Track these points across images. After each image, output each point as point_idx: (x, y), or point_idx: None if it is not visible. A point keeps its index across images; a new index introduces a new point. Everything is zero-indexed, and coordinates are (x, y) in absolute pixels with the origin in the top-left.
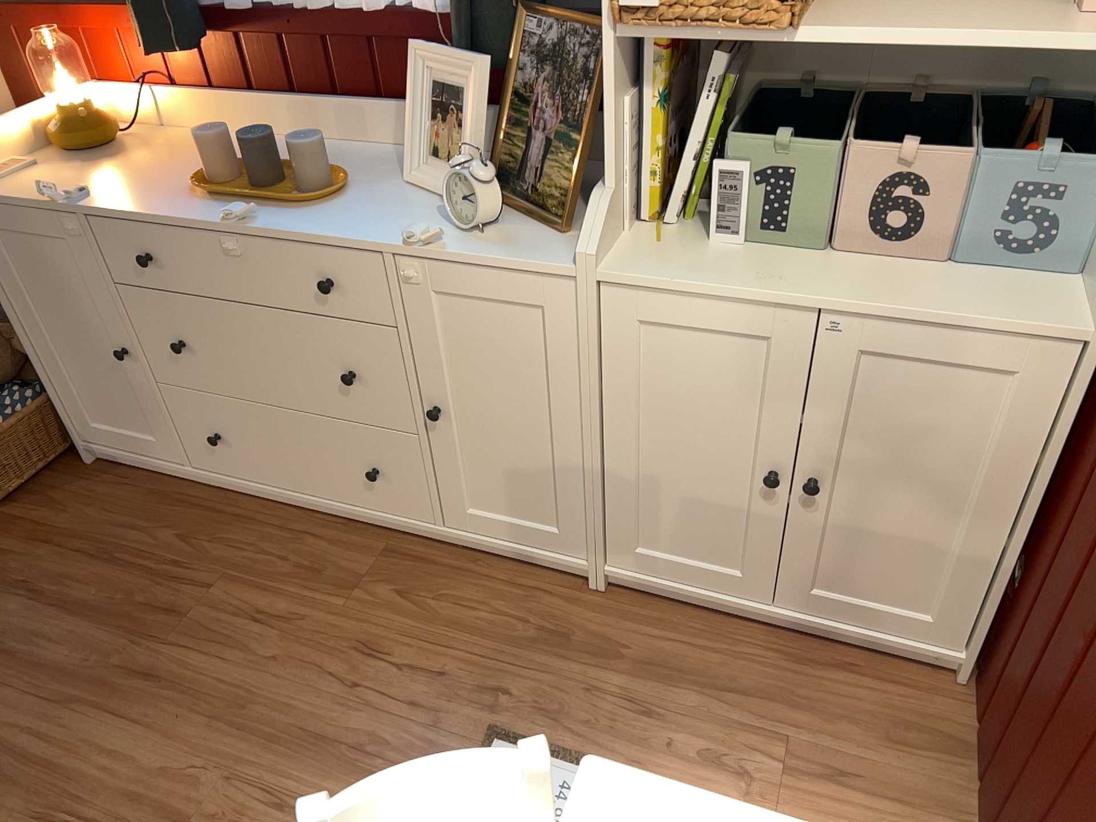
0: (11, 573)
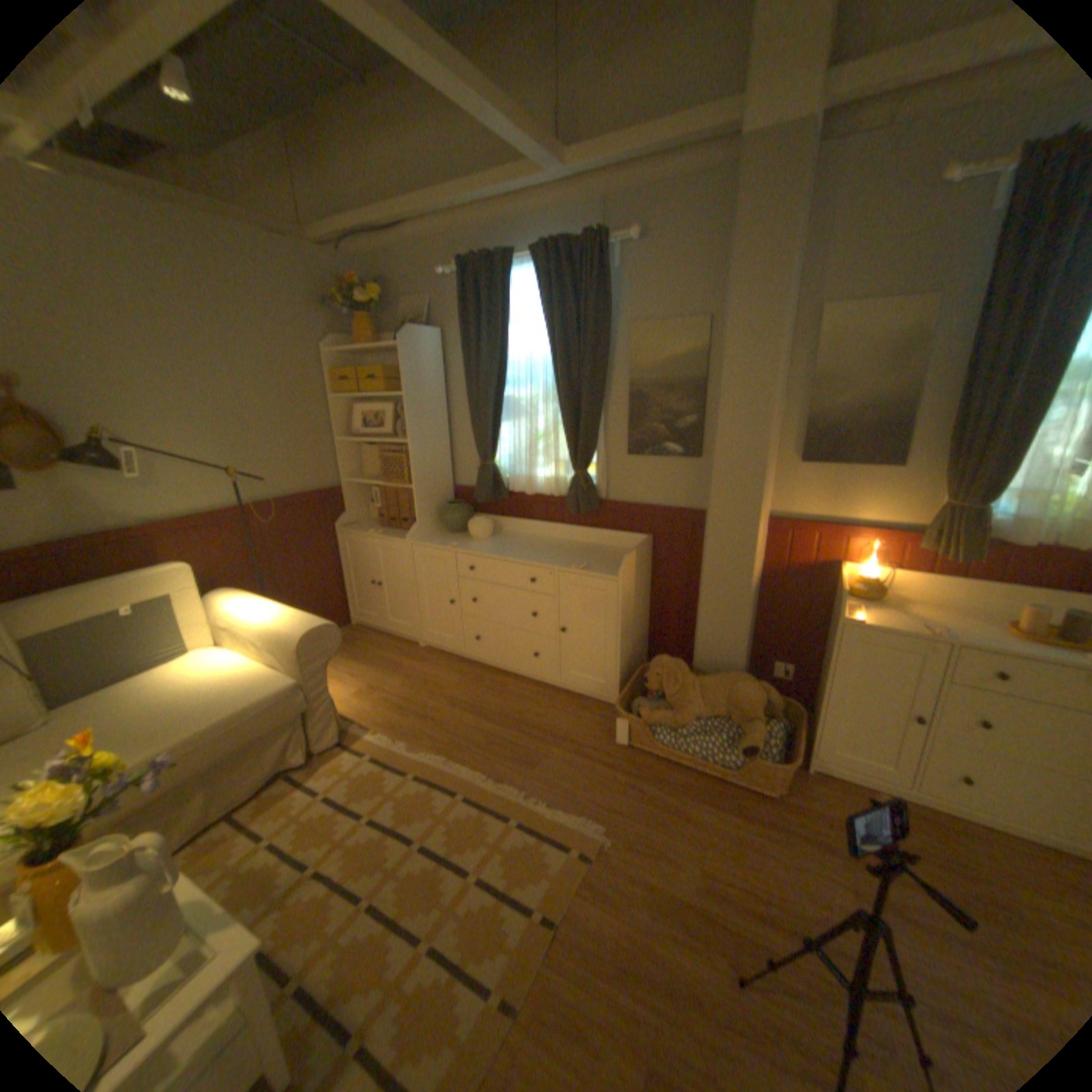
0: (843, 854)
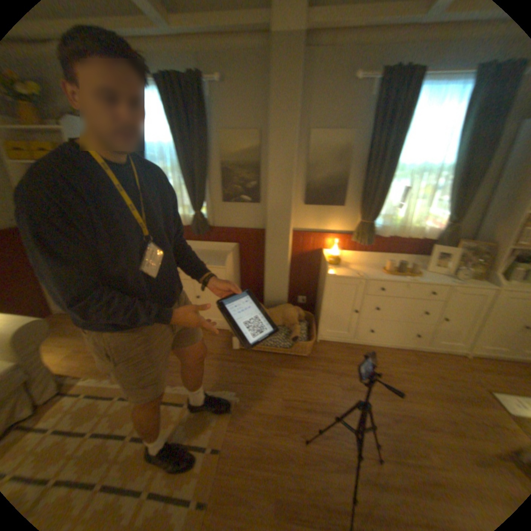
0: (334, 372)
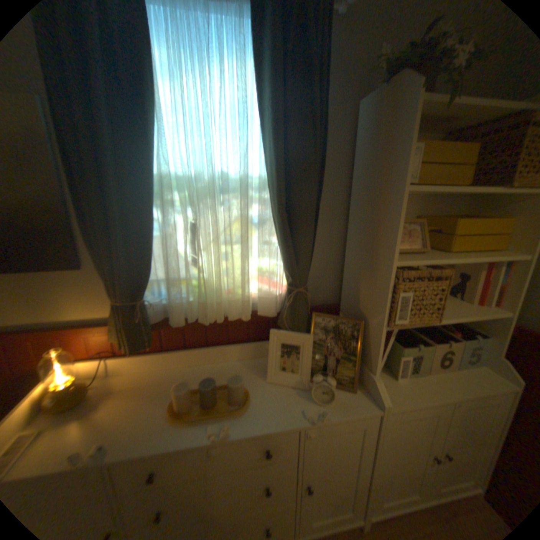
0: None
